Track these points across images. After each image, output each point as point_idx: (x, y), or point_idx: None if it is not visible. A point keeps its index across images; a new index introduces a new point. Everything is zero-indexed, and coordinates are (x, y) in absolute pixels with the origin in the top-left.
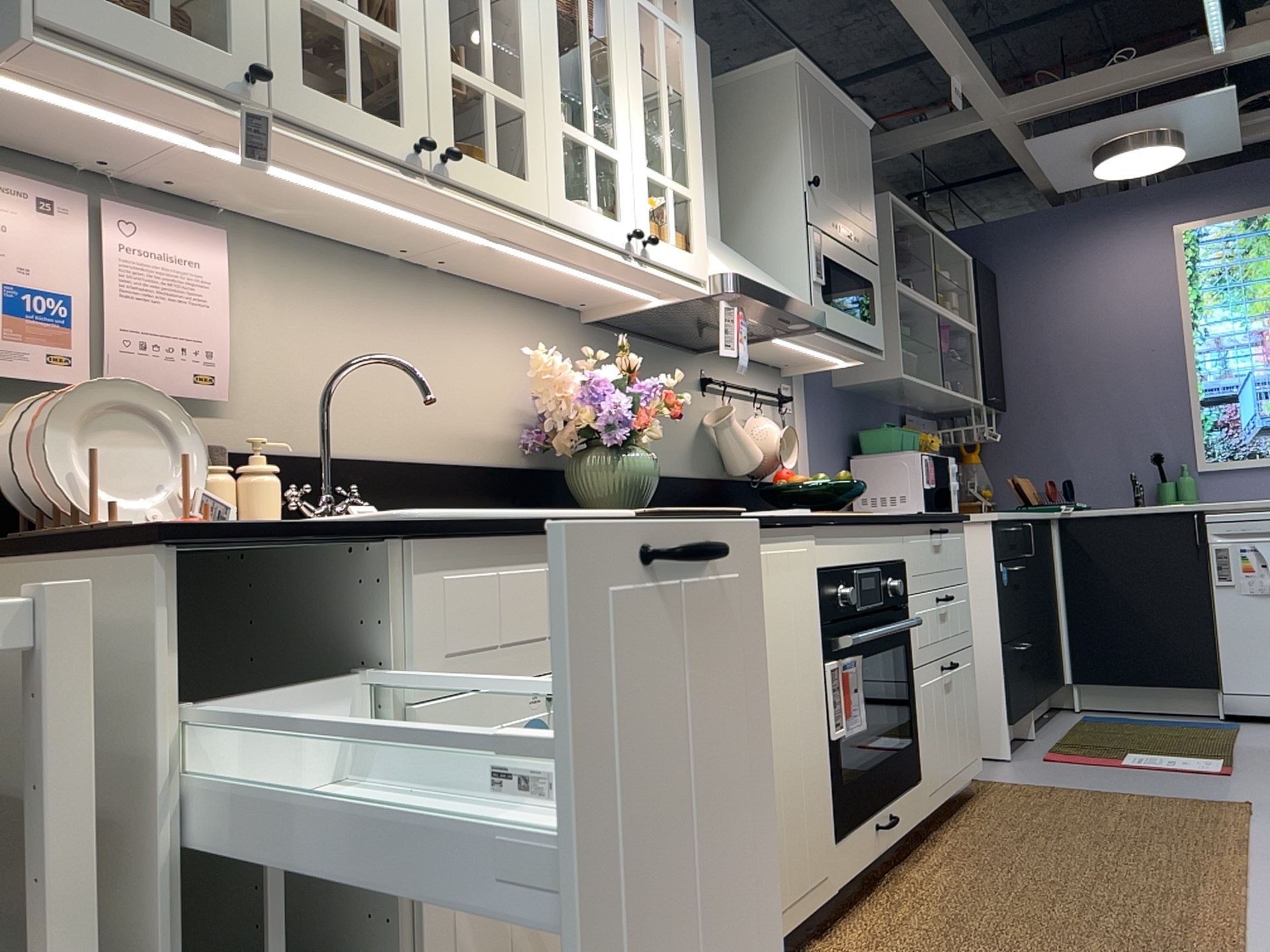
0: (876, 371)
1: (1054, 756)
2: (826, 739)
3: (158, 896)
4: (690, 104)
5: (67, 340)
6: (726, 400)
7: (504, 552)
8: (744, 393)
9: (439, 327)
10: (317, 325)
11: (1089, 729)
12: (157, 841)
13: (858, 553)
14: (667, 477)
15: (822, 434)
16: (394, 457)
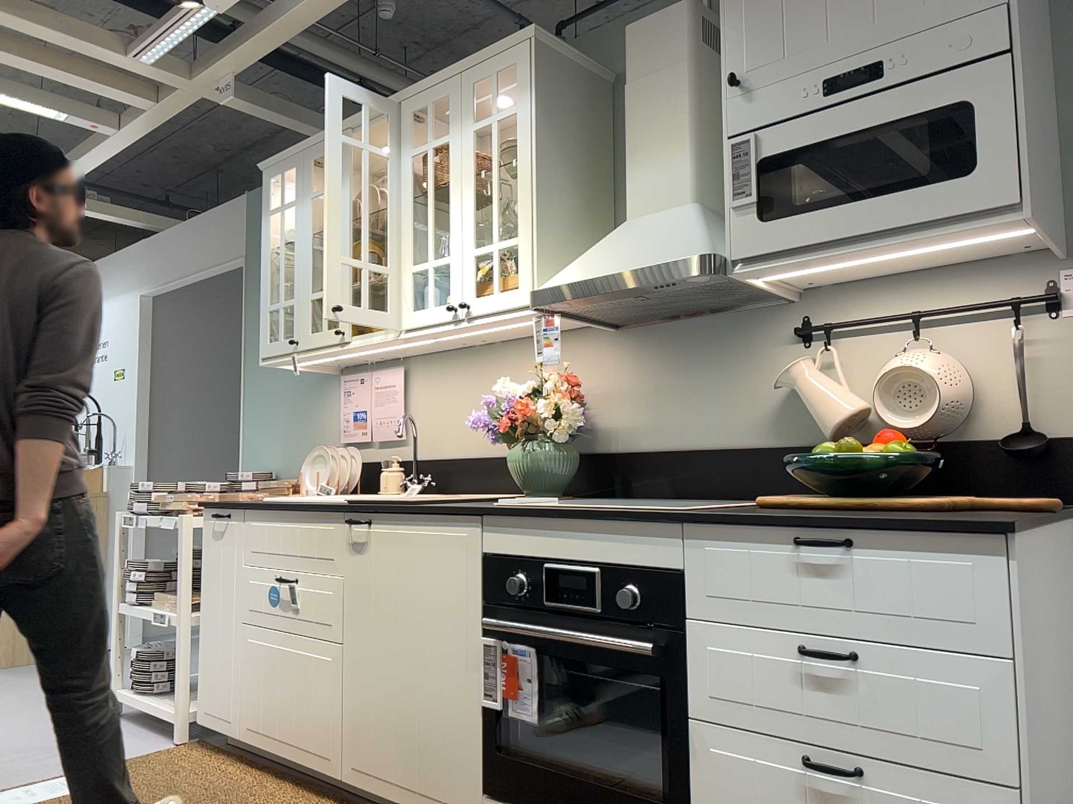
0: None
1: None
2: (483, 703)
3: (202, 592)
4: (519, 164)
5: (364, 425)
6: (834, 346)
7: (270, 516)
8: (905, 322)
9: (499, 374)
10: (440, 394)
11: None
12: (202, 579)
13: (555, 548)
14: (717, 449)
15: None
16: (471, 456)
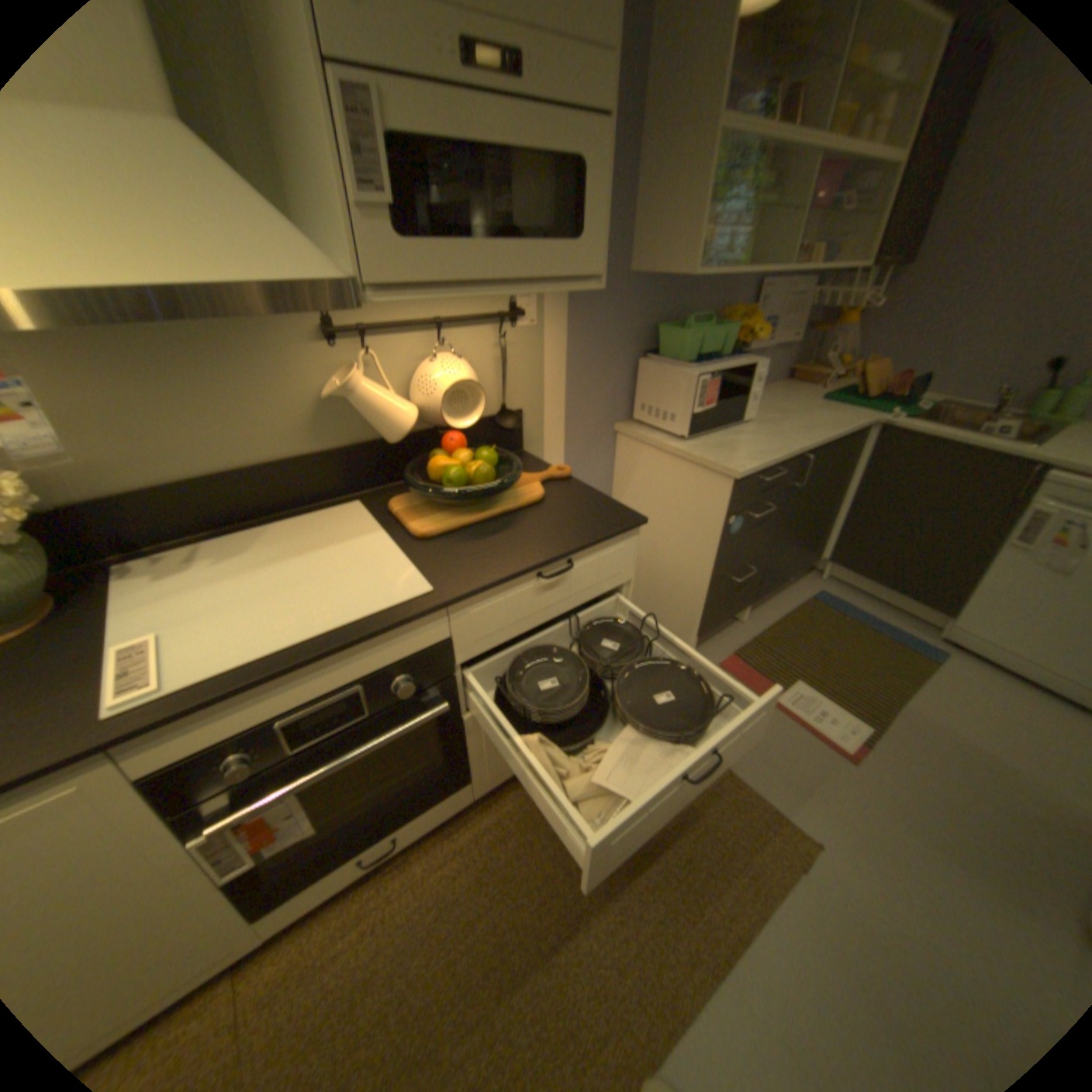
0: (671, 257)
1: (730, 664)
2: (214, 879)
3: None
4: None
5: None
6: (368, 346)
7: None
8: (423, 323)
9: None
10: None
11: (803, 621)
12: None
13: (284, 700)
14: (251, 466)
15: (590, 337)
16: None
